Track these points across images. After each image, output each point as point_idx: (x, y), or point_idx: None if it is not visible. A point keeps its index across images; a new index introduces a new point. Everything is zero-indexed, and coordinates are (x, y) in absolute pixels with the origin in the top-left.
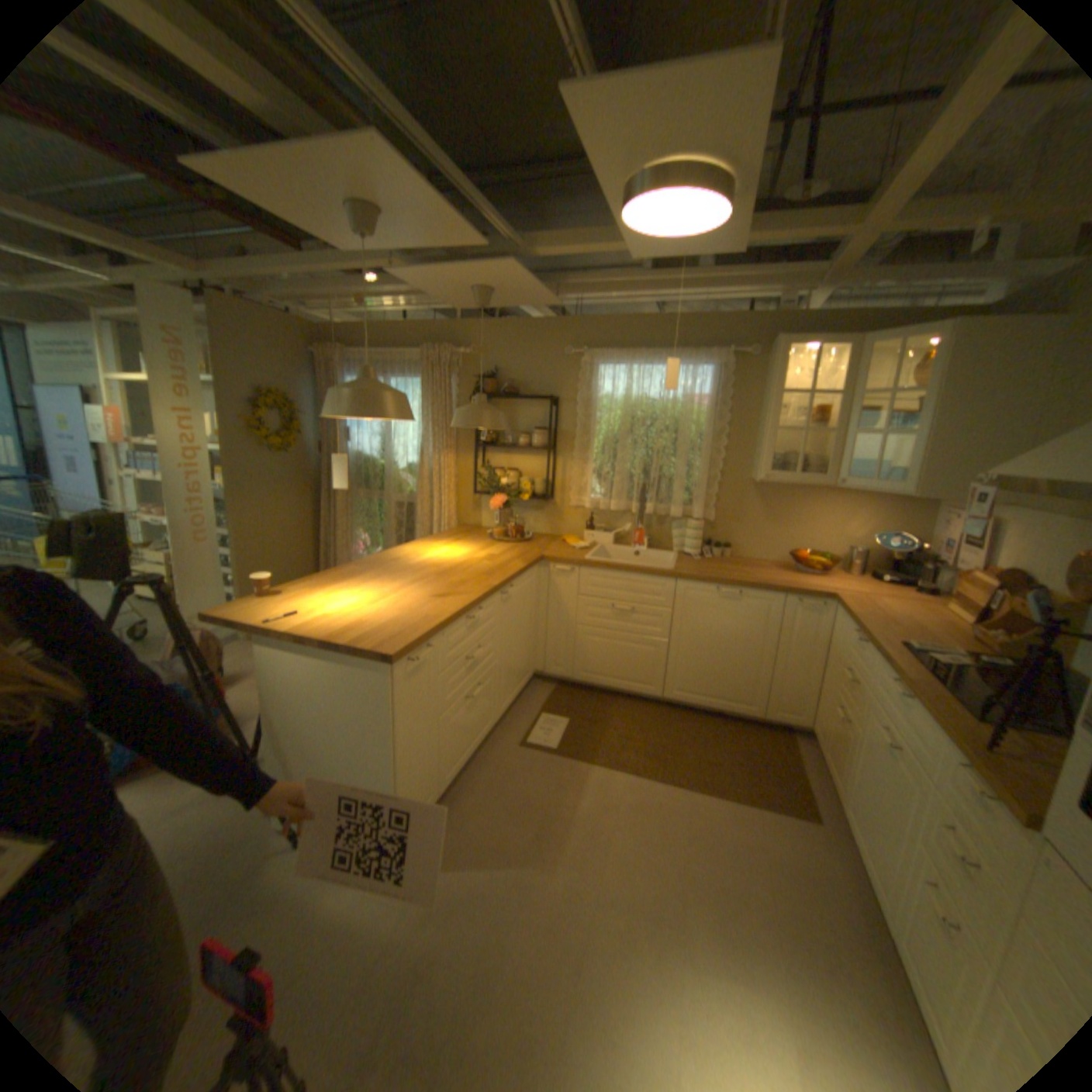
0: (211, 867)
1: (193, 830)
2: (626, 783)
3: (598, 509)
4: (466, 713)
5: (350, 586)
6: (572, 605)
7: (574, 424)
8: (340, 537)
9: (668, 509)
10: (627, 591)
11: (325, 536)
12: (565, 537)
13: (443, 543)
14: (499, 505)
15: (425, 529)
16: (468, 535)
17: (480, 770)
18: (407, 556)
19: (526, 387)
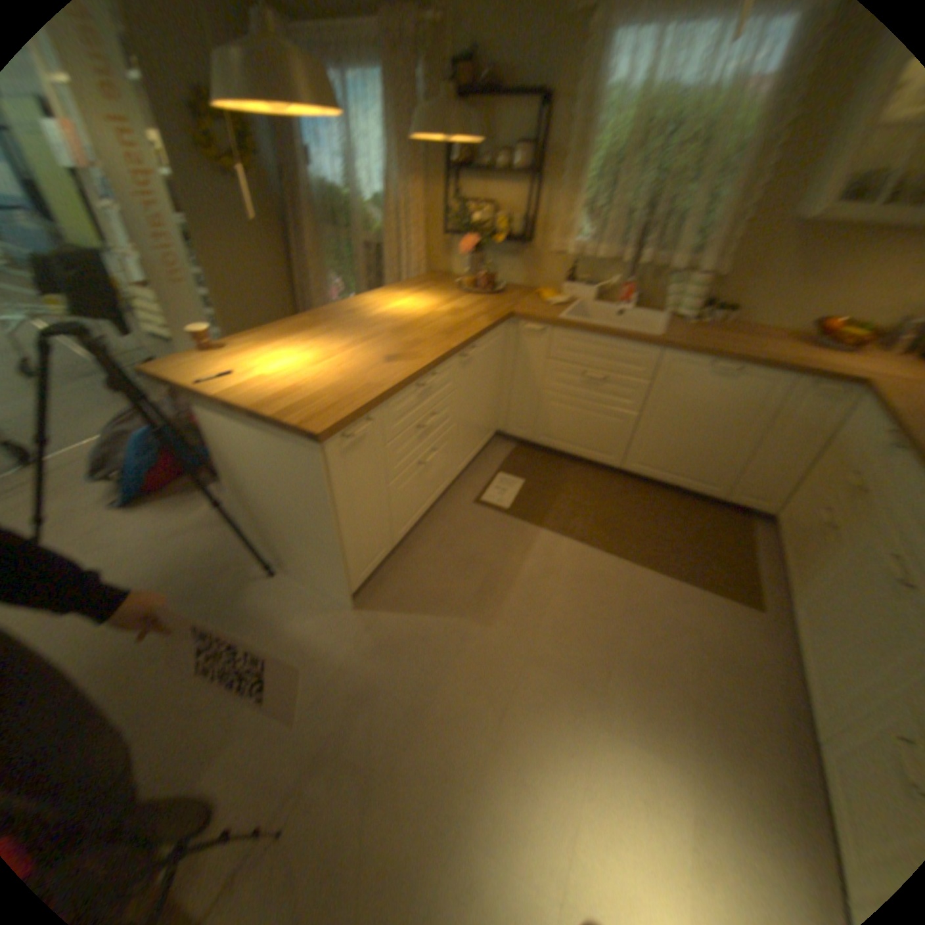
0: (206, 581)
1: (194, 548)
2: (572, 547)
3: (586, 255)
4: (422, 475)
5: (300, 339)
6: (542, 368)
7: (571, 132)
8: (315, 279)
9: (672, 256)
10: (605, 356)
11: (302, 278)
12: (543, 288)
13: (409, 291)
14: (472, 247)
15: (396, 273)
16: (438, 283)
17: (437, 520)
18: (368, 306)
19: (515, 74)
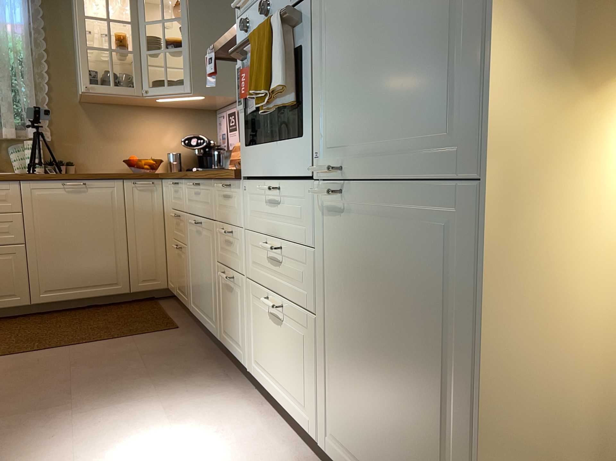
0: None
1: None
2: None
3: None
4: None
5: None
6: None
7: None
8: None
9: (2, 134)
10: None
11: None
12: None
13: None
14: None
15: None
16: None
17: None
18: None
19: None
